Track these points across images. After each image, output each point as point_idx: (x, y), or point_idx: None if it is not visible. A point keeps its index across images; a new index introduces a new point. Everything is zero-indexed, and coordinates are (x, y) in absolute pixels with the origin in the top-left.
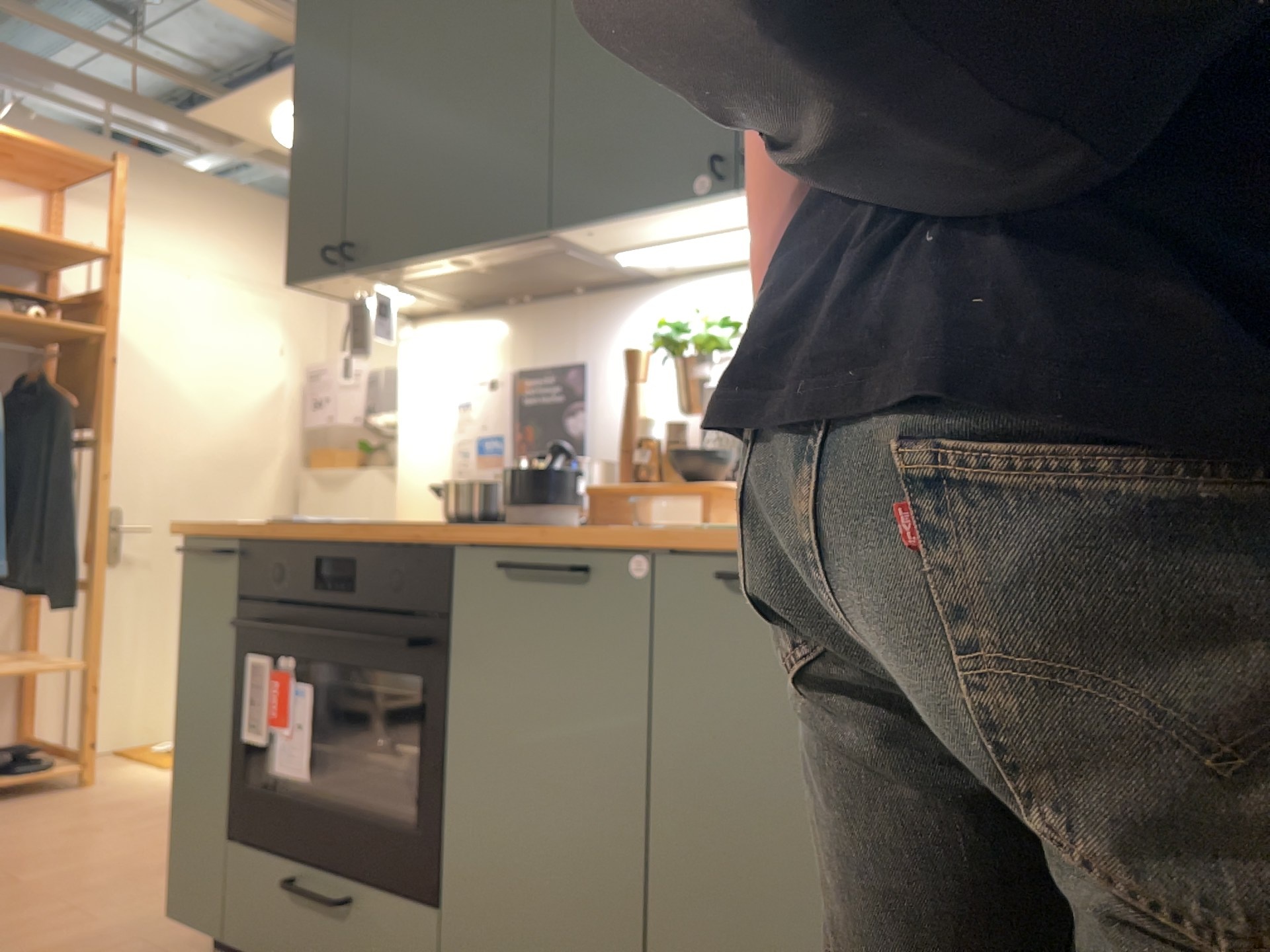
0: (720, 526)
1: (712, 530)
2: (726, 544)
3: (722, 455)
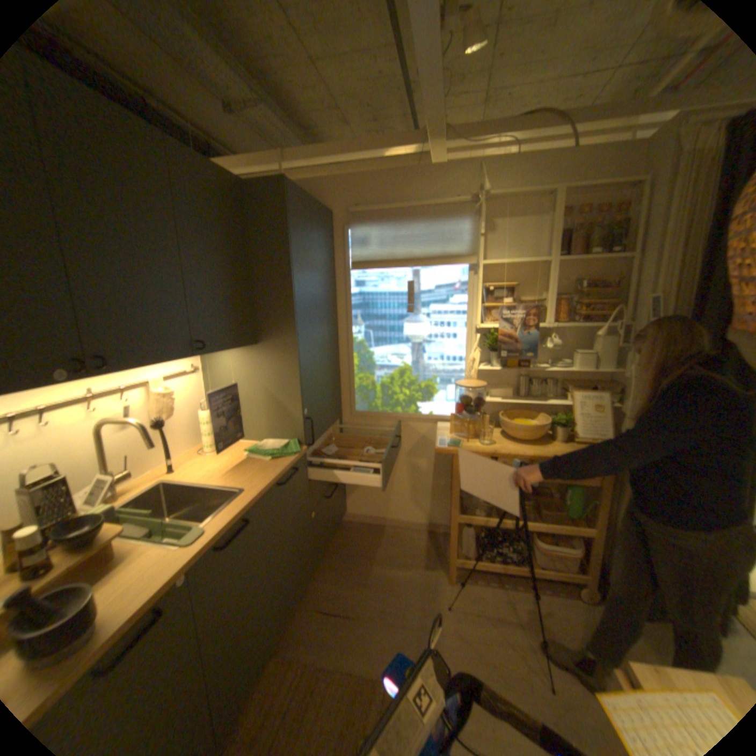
0: (194, 537)
1: (198, 540)
2: (216, 537)
3: (90, 519)
